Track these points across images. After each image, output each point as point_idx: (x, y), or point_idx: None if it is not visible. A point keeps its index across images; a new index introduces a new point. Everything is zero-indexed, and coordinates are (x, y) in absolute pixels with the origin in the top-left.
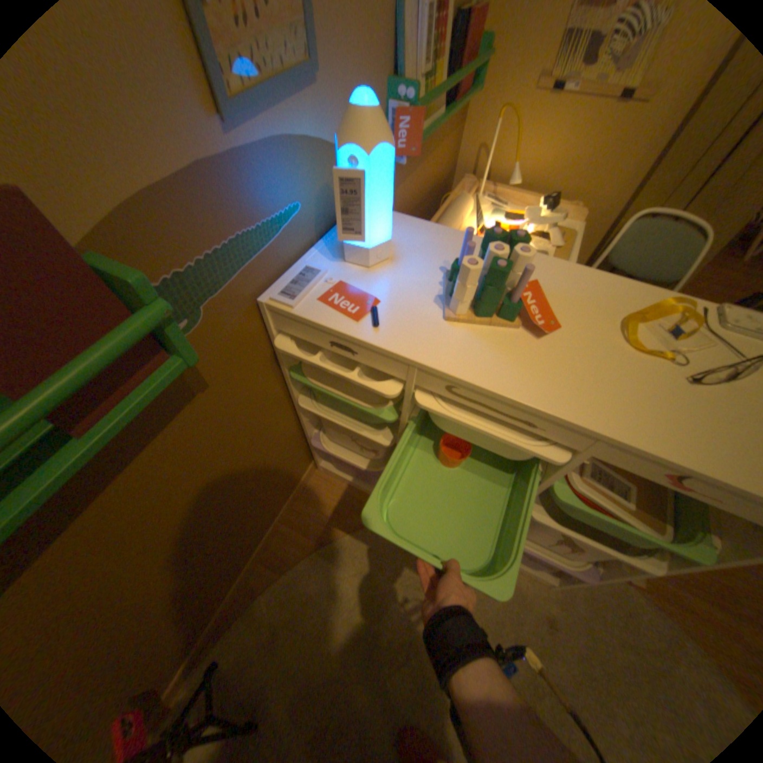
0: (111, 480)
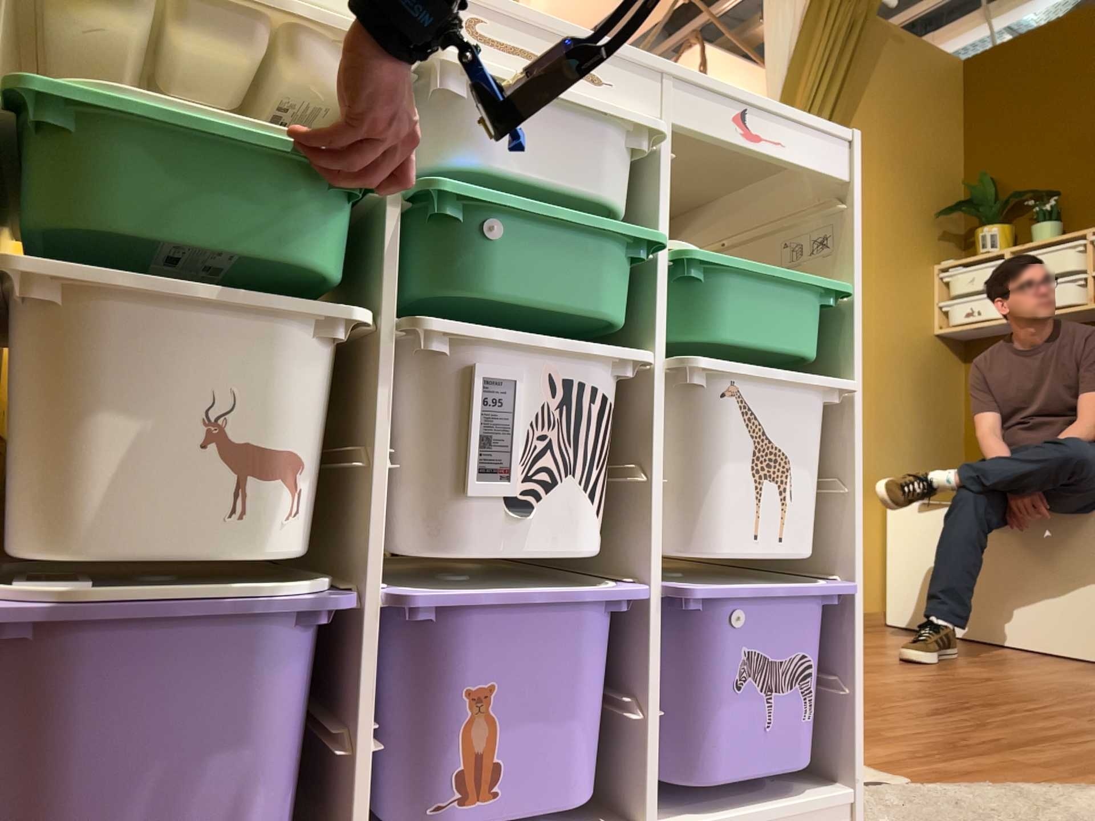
0: None
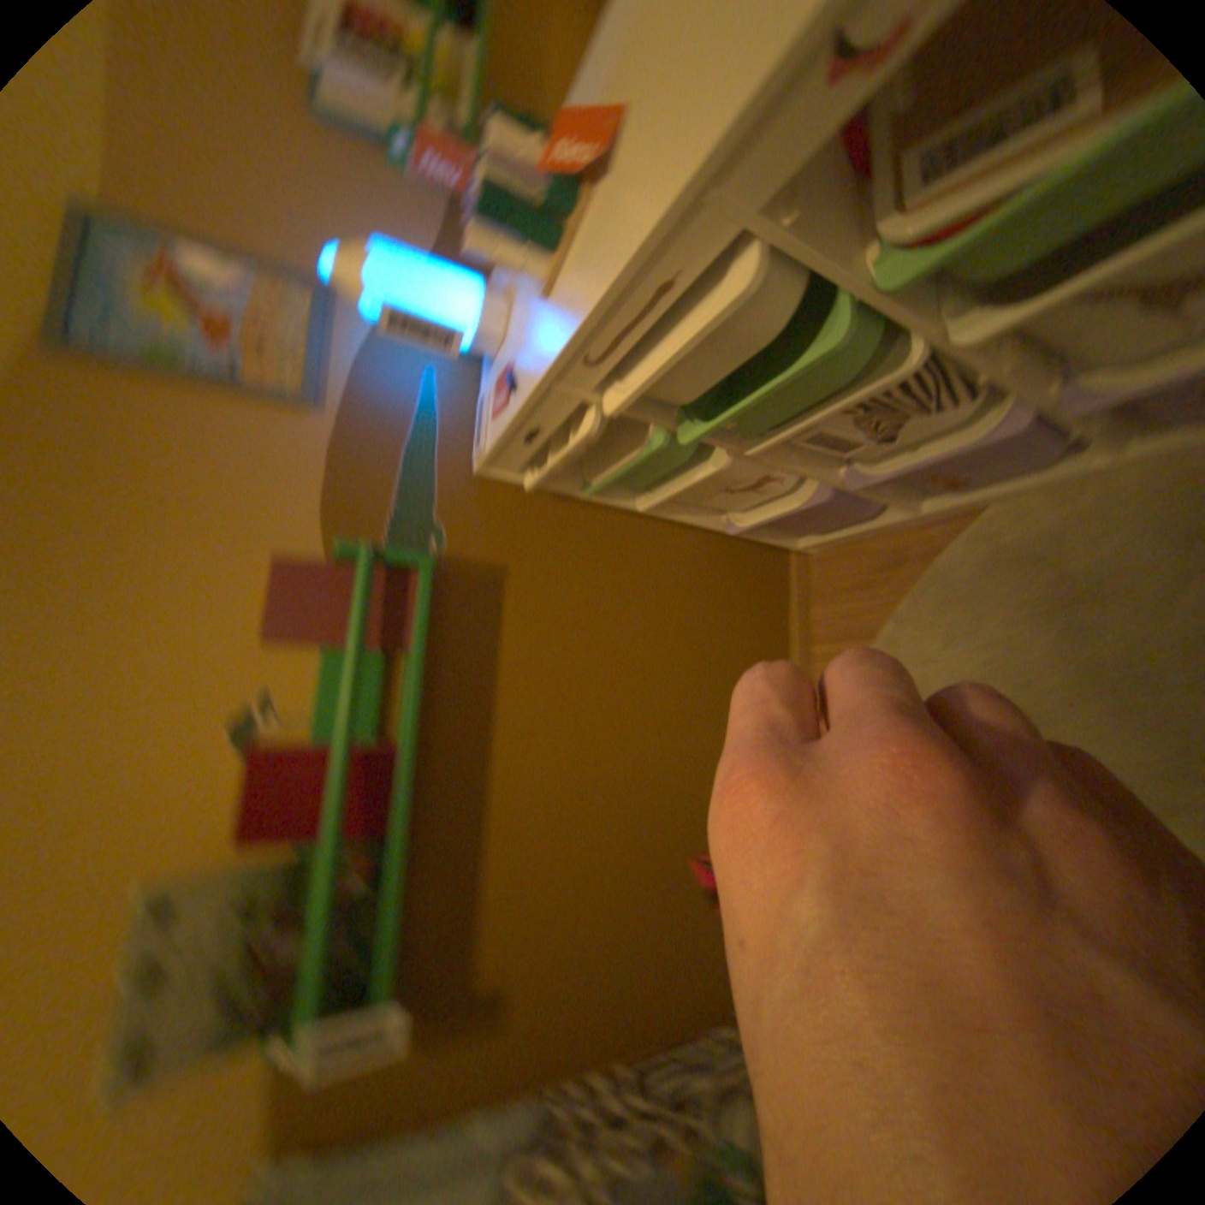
0: (496, 673)
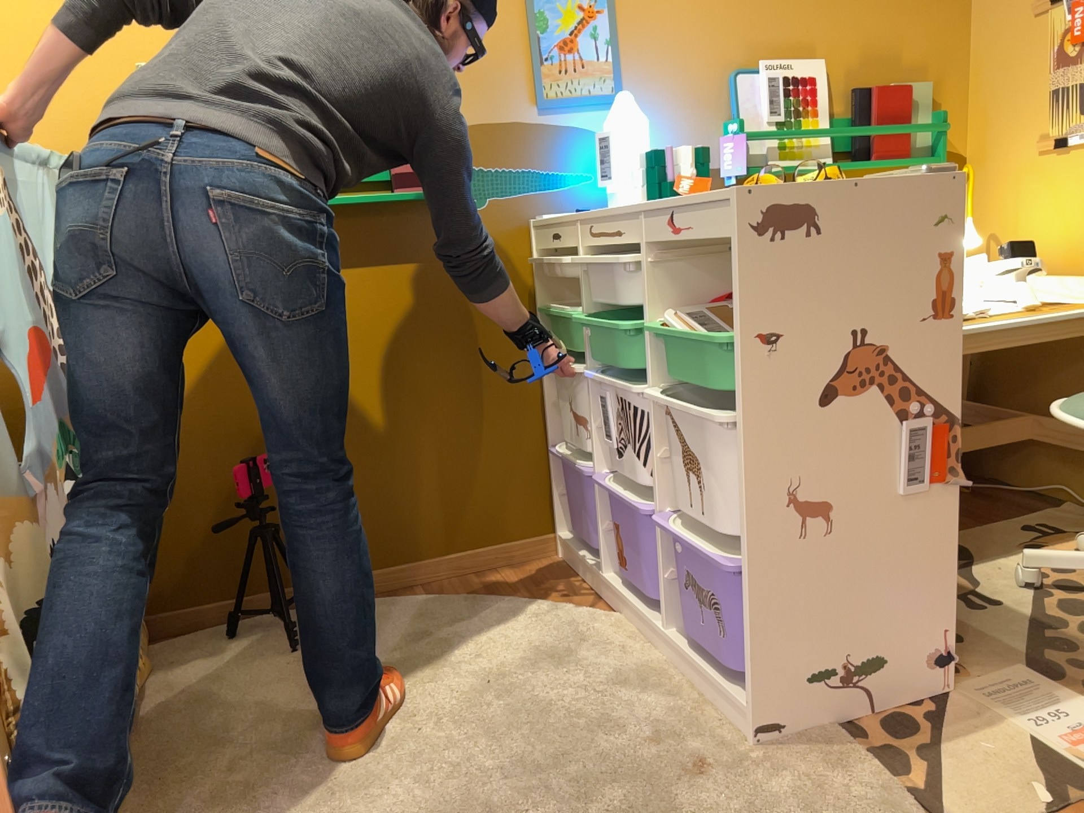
0: (388, 263)
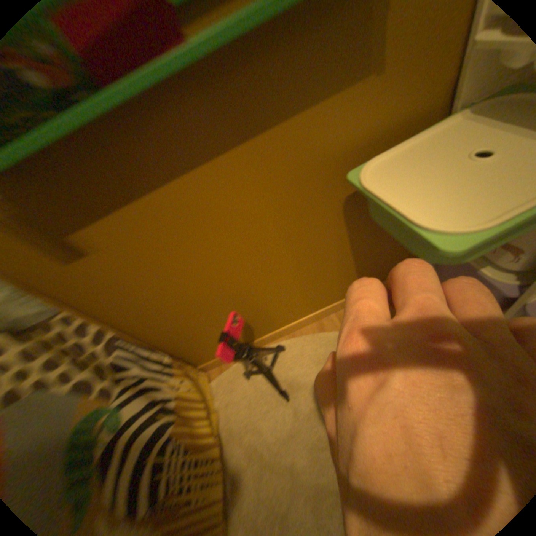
0: (283, 119)
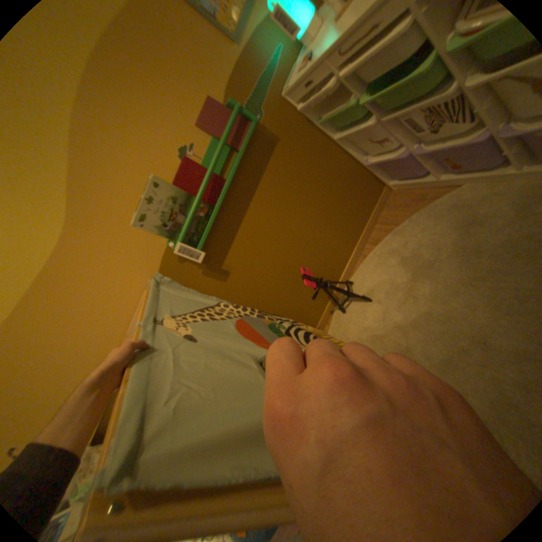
0: (262, 176)
